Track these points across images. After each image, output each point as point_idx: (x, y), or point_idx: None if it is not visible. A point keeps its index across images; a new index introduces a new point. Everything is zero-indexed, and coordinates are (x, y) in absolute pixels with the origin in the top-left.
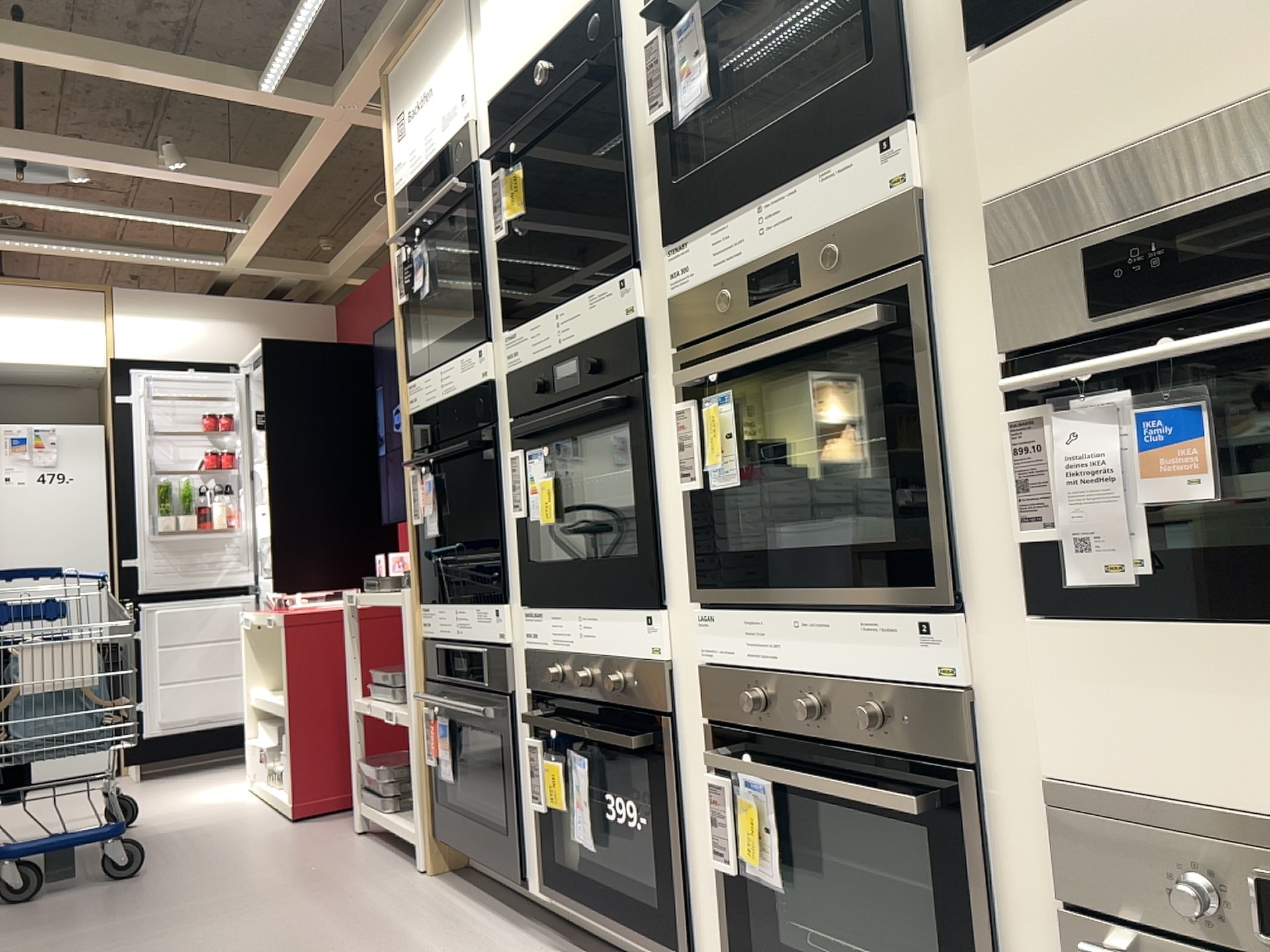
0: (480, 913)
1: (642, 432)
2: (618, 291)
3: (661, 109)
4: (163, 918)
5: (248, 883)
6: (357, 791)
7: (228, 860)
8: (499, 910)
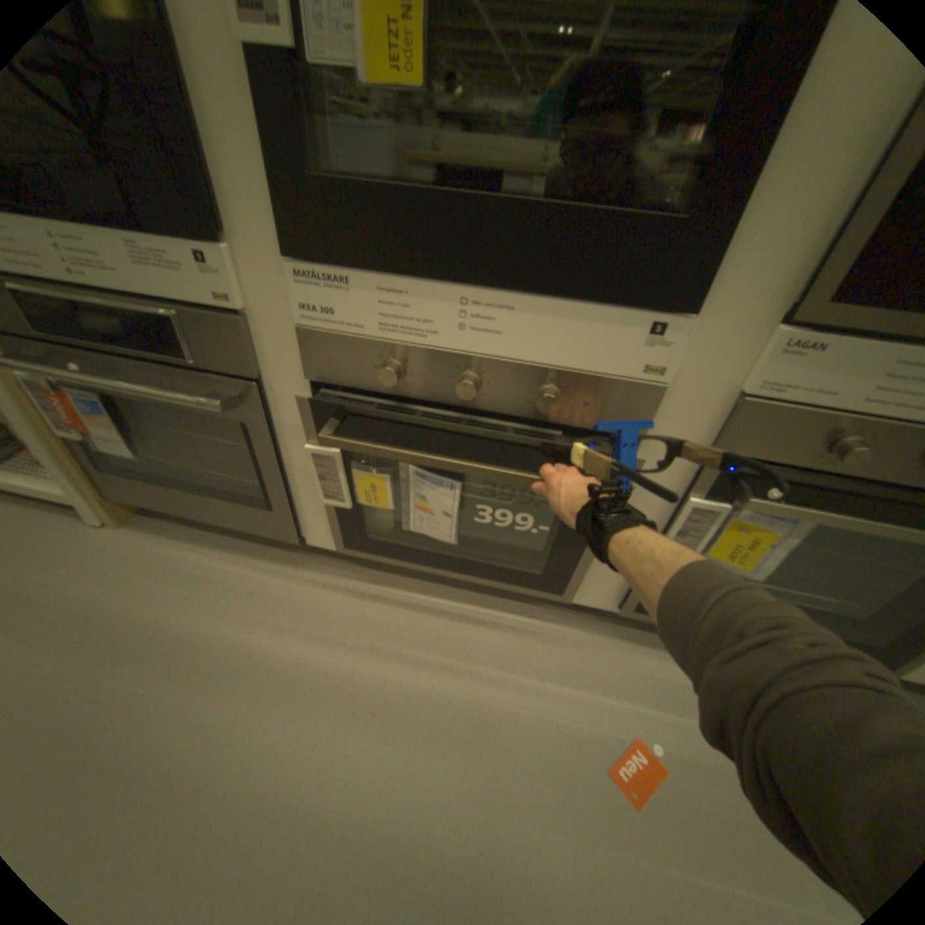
0: (234, 561)
1: None
2: None
3: None
4: None
5: None
6: None
7: None
8: (250, 550)
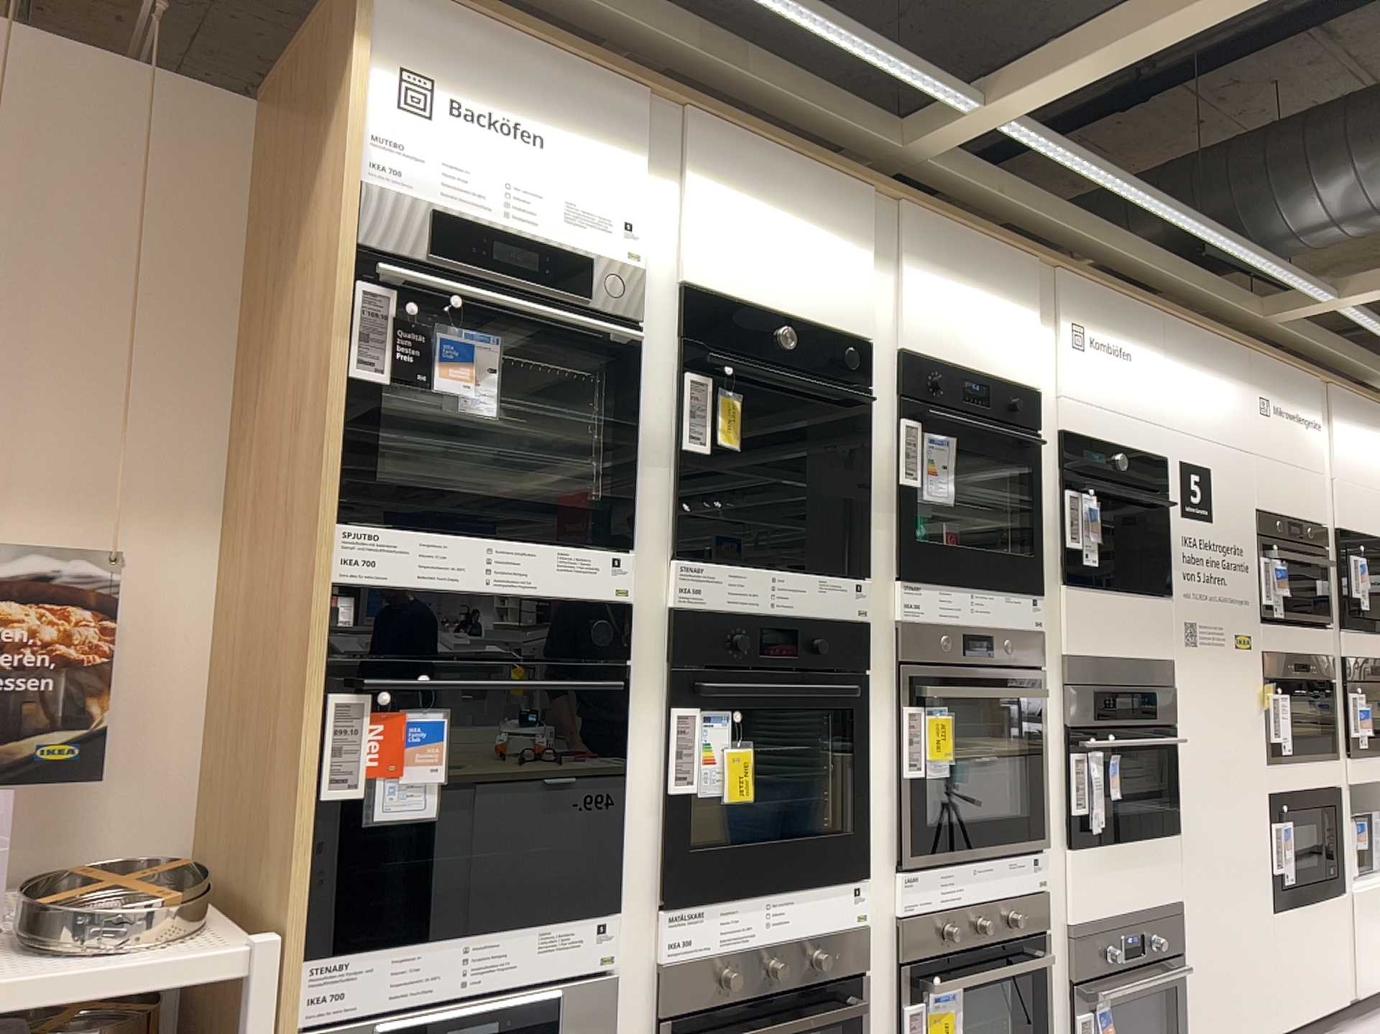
0: None
1: (858, 712)
2: (848, 590)
3: (904, 482)
4: None
5: None
6: None
7: None
8: None
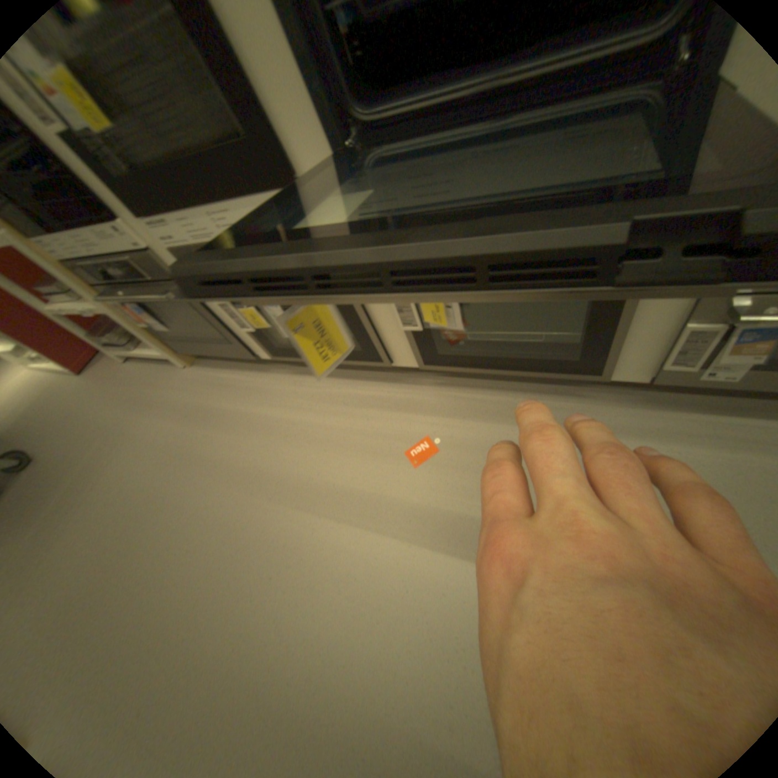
0: (238, 376)
1: None
2: None
3: None
4: (79, 478)
5: (100, 430)
6: (93, 343)
7: (71, 422)
8: (245, 368)
